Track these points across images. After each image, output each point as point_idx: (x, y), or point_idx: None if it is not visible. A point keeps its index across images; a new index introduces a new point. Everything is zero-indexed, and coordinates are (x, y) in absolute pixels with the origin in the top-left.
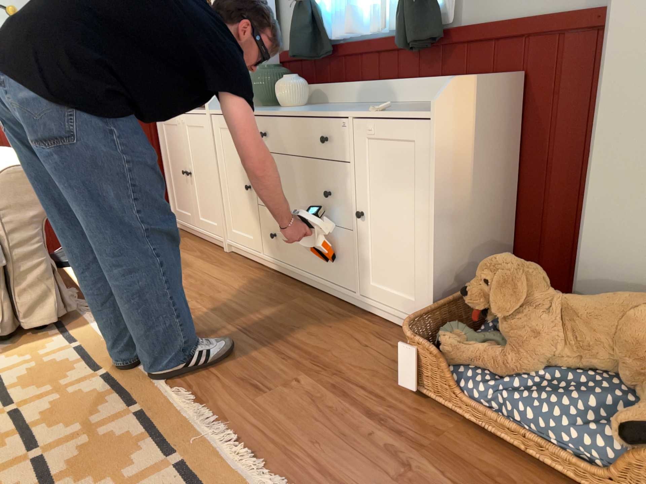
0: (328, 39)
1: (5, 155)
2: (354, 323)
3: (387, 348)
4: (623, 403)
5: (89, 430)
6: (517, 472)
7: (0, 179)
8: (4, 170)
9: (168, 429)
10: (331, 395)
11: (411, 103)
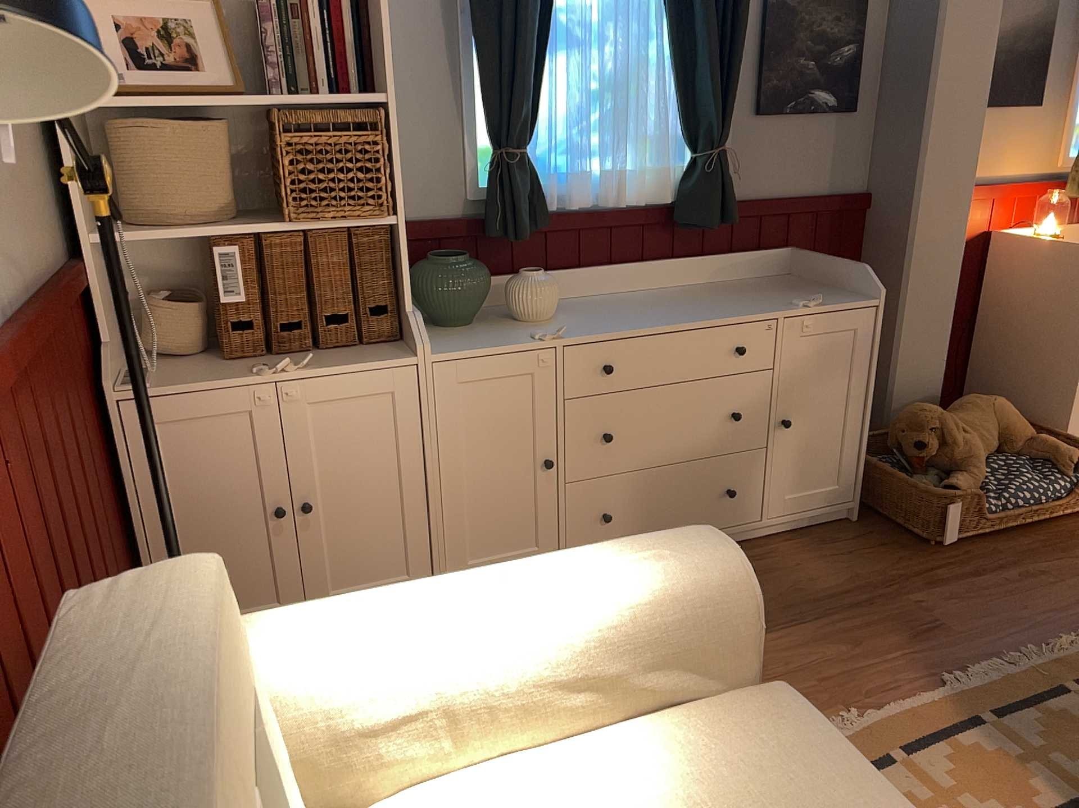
0: (545, 208)
1: (447, 598)
2: (792, 550)
3: (854, 544)
4: (1030, 463)
5: (1038, 758)
6: (1036, 537)
7: (745, 584)
8: (735, 565)
9: (1023, 693)
10: (945, 589)
11: (695, 289)
